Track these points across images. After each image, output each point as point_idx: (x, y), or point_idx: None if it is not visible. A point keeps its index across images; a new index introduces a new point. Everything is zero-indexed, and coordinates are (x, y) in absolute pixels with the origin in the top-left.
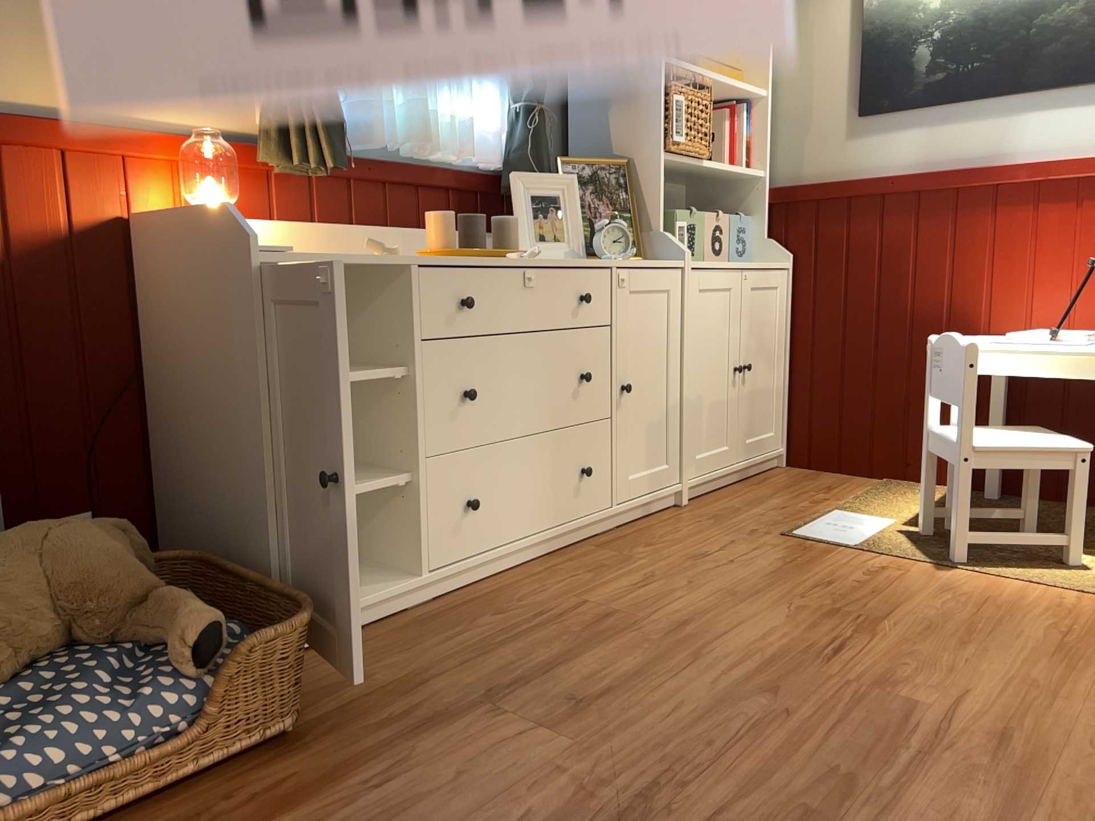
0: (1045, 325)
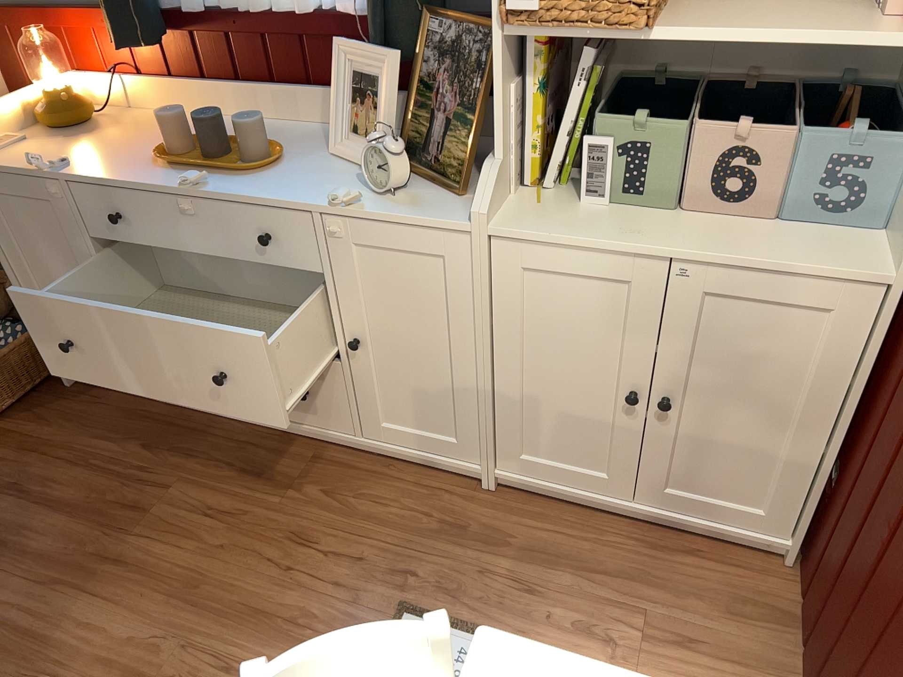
0: None
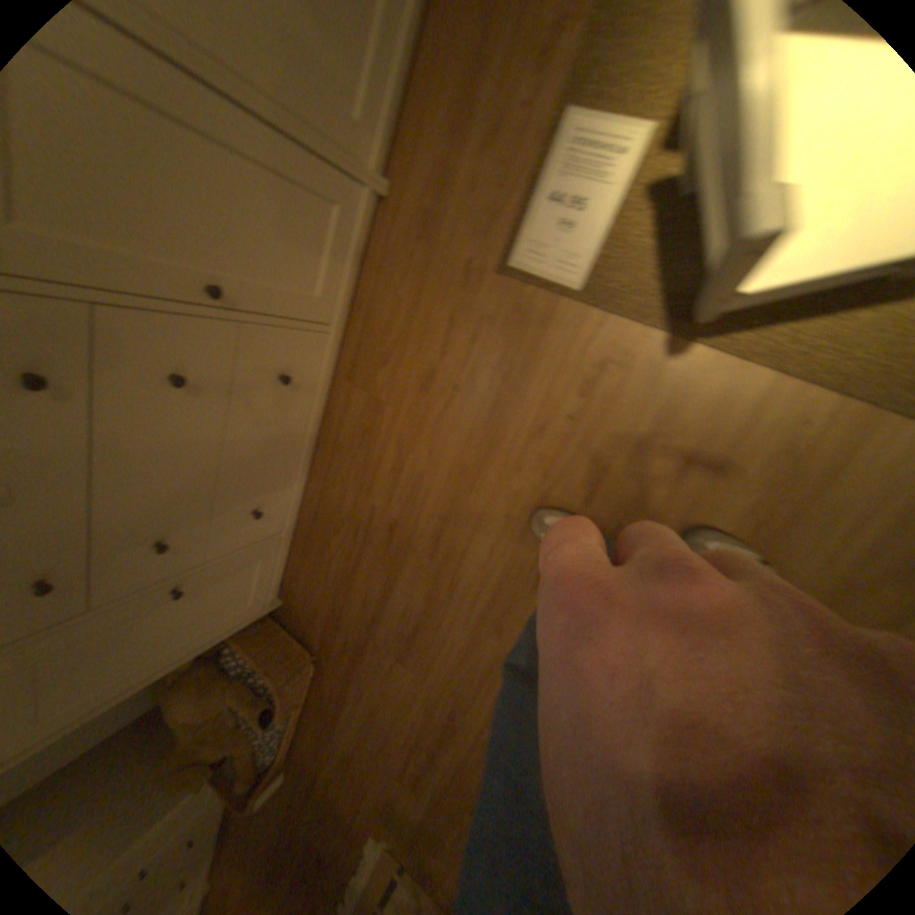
0: None
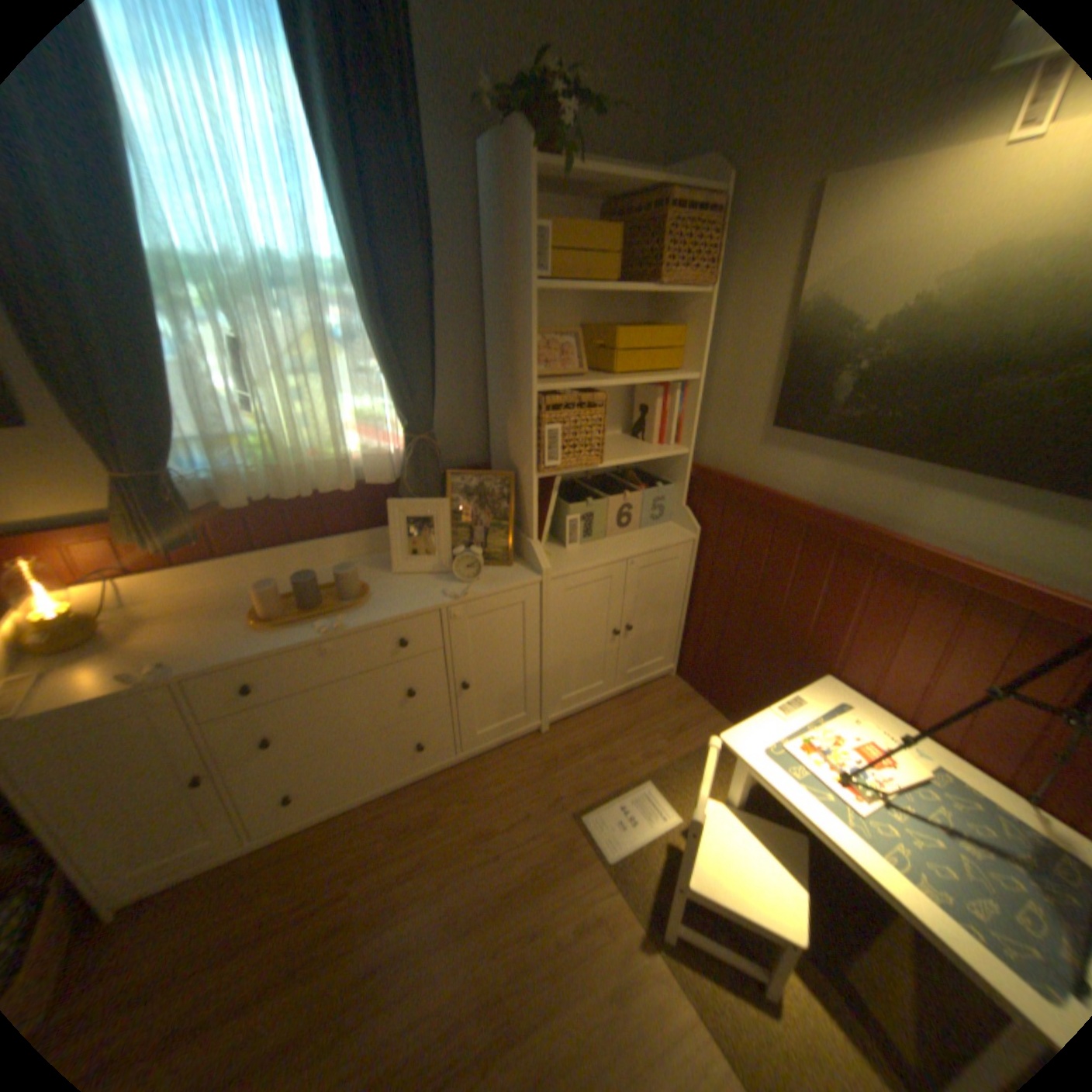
0: (895, 702)
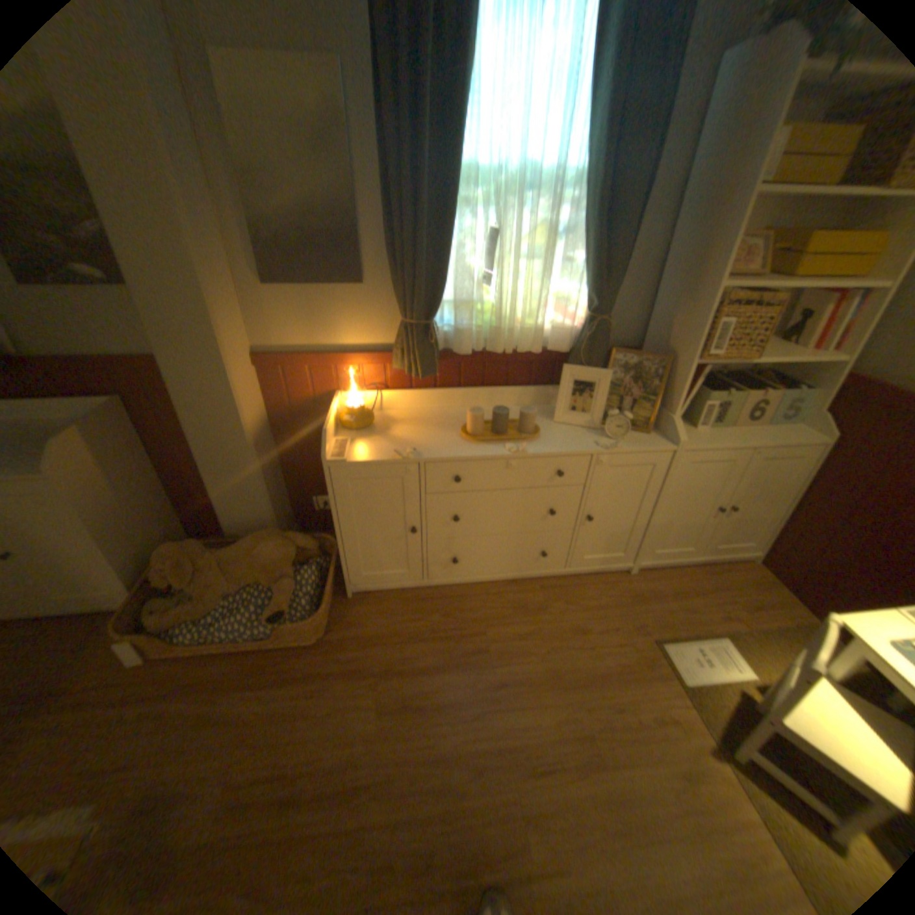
0: None
